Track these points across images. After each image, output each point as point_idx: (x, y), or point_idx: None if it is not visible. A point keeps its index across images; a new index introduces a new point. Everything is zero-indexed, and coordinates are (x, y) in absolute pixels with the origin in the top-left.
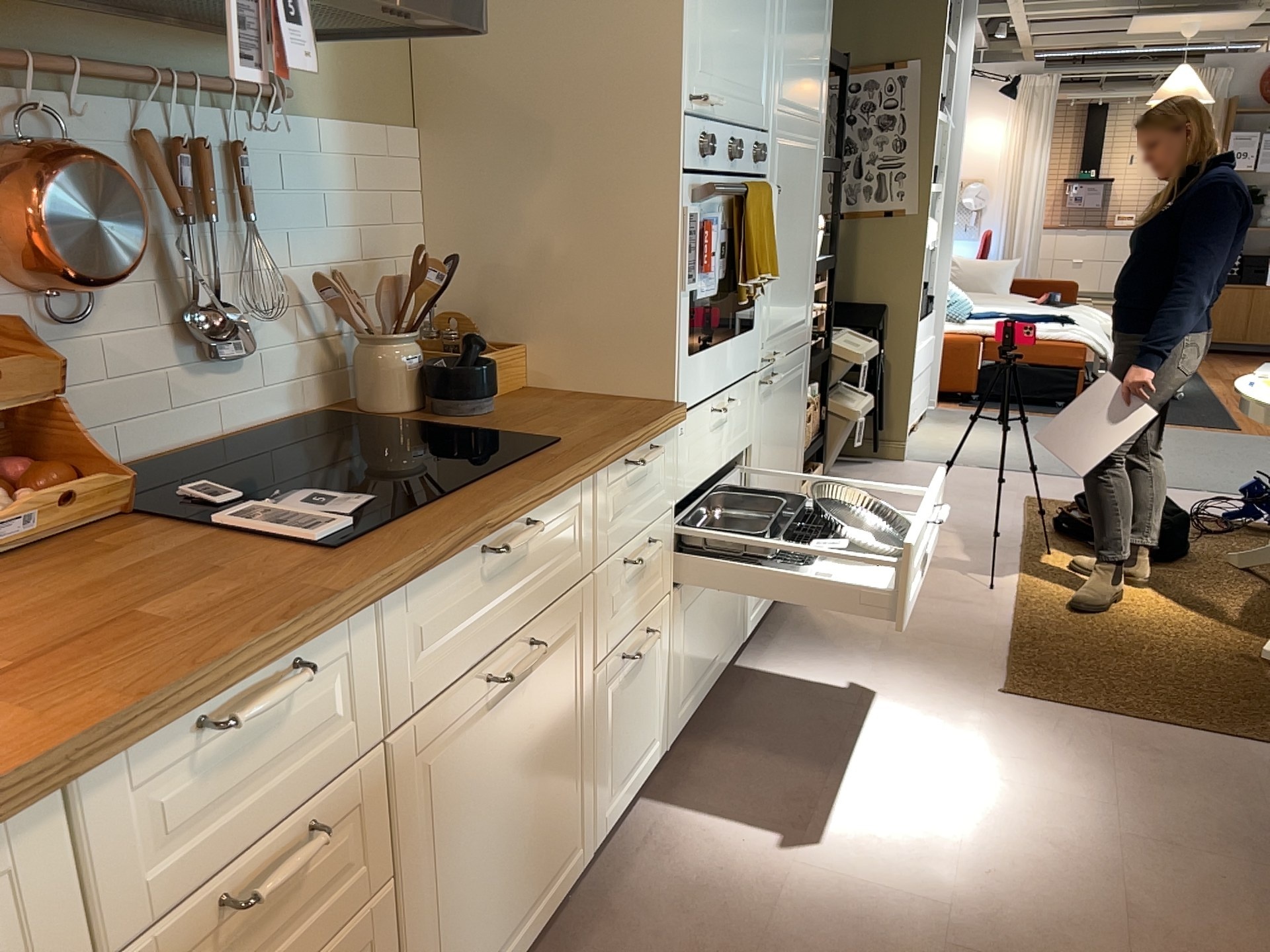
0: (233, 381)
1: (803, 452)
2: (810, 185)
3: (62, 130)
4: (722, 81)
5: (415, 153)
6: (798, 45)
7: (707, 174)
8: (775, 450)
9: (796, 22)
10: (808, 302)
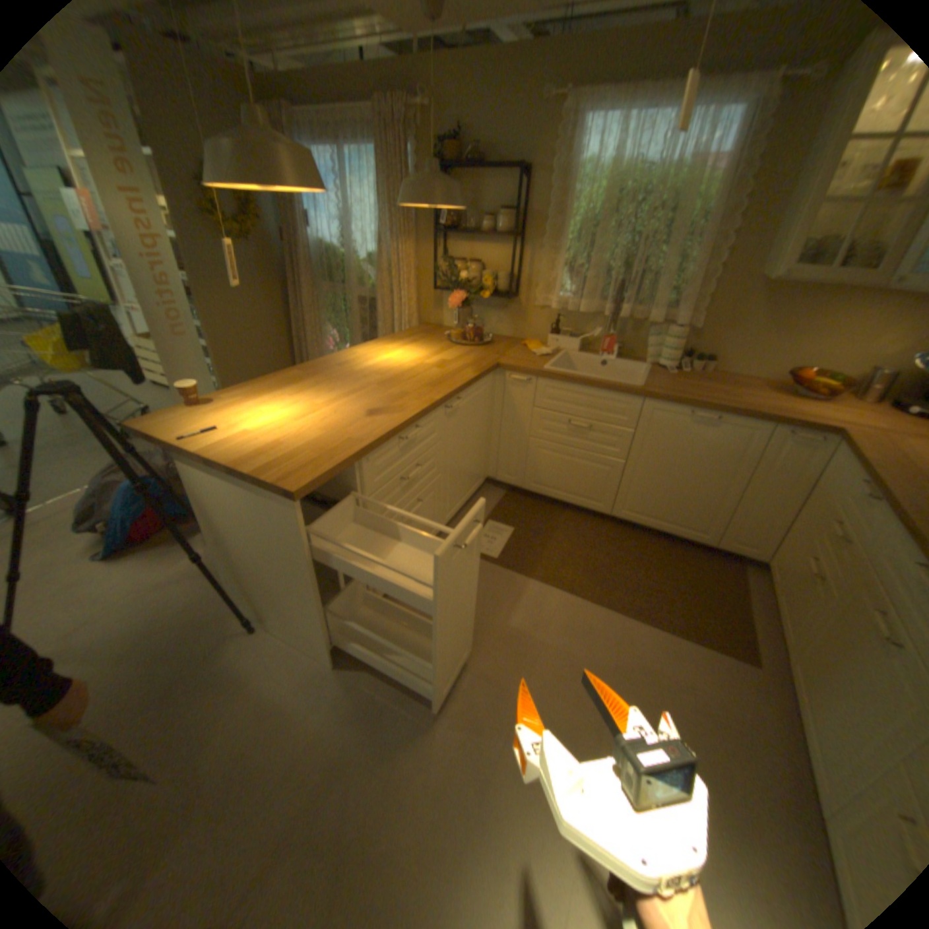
0: None
1: None
2: None
3: None
4: None
5: None
6: None
7: None
8: None
9: None
10: None
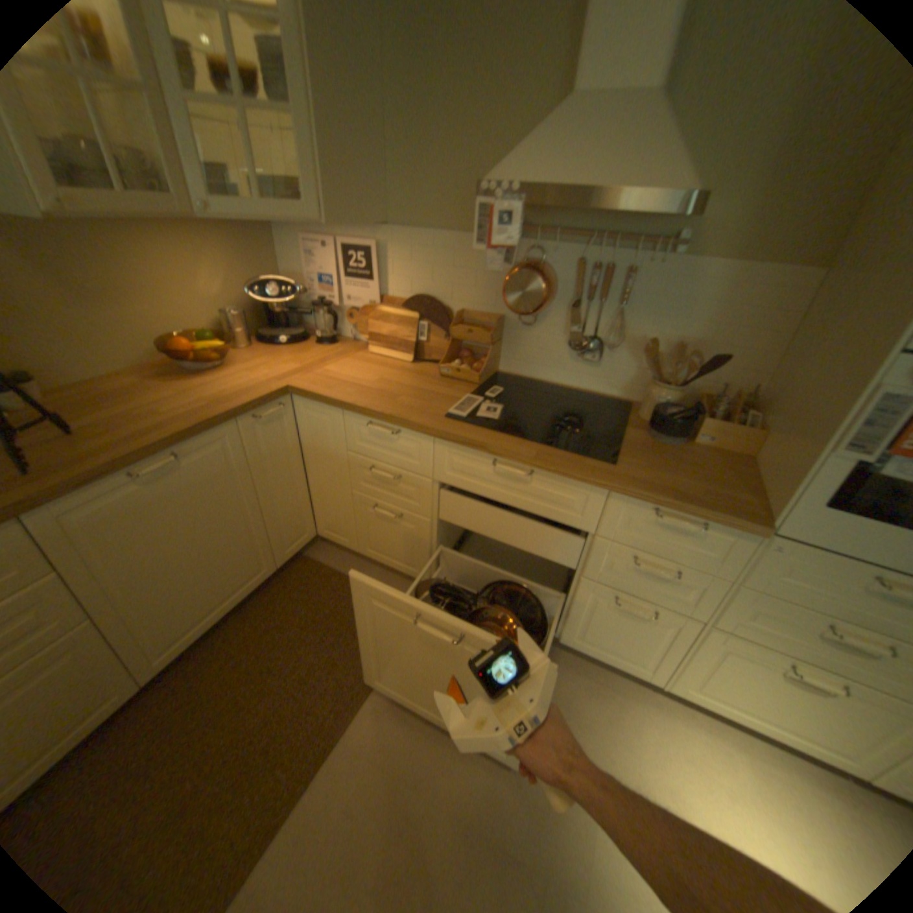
0: (592, 370)
1: None
2: None
3: (549, 256)
4: None
5: (810, 285)
6: None
7: None
8: None
9: None
10: None
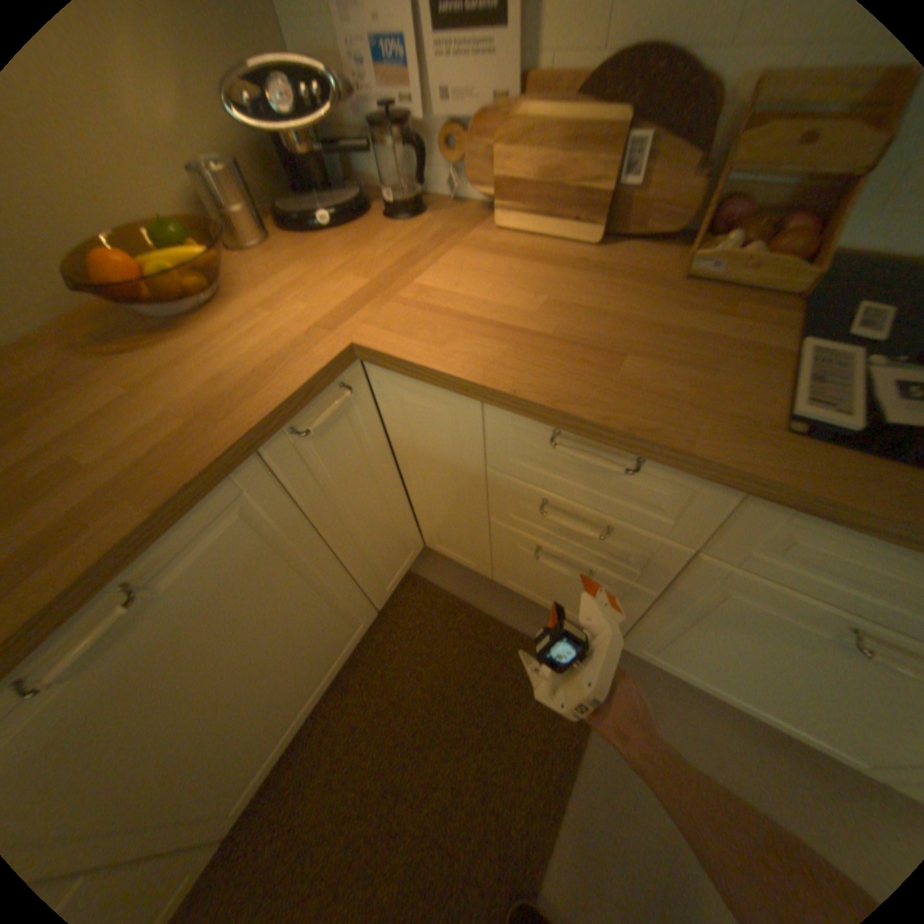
0: None
1: None
2: None
3: None
4: None
5: None
6: None
7: None
8: None
9: None
10: None
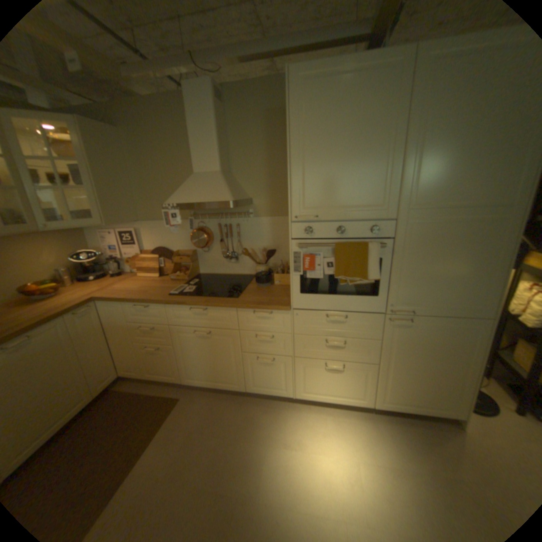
0: (237, 265)
1: (479, 371)
2: (485, 239)
3: (207, 224)
4: (327, 206)
5: None
6: (446, 172)
7: (322, 238)
8: (417, 353)
9: (440, 162)
10: (488, 299)
